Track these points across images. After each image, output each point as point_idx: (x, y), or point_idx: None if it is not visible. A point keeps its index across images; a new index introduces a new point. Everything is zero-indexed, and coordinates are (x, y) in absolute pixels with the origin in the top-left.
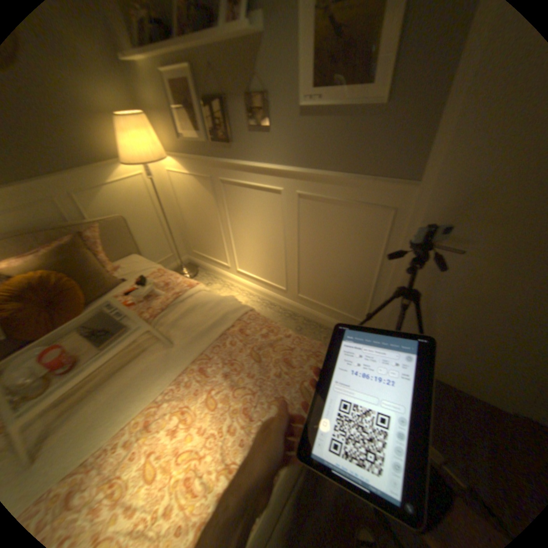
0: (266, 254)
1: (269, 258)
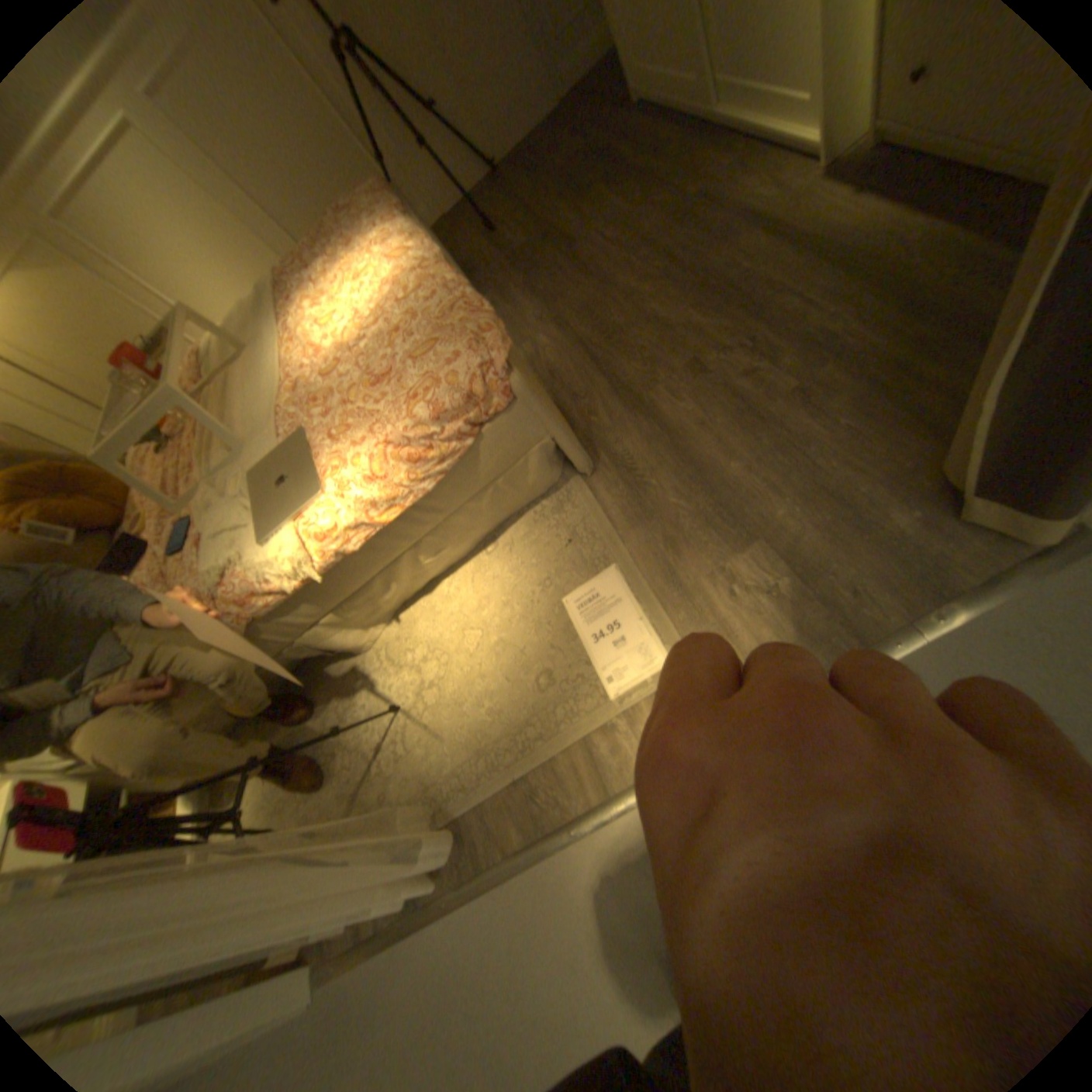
0: (232, 261)
1: (242, 263)
